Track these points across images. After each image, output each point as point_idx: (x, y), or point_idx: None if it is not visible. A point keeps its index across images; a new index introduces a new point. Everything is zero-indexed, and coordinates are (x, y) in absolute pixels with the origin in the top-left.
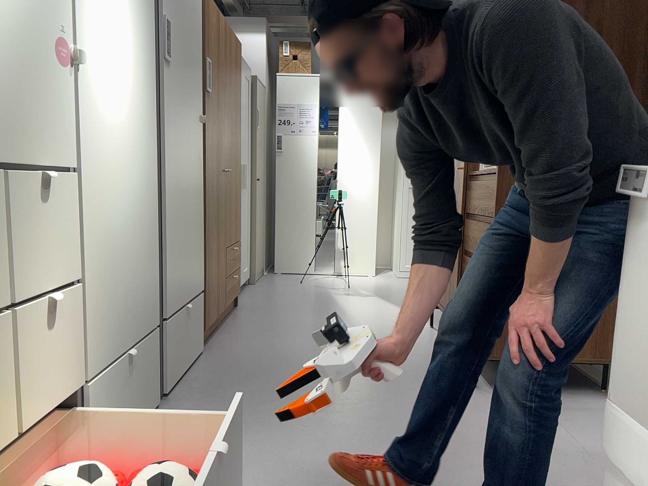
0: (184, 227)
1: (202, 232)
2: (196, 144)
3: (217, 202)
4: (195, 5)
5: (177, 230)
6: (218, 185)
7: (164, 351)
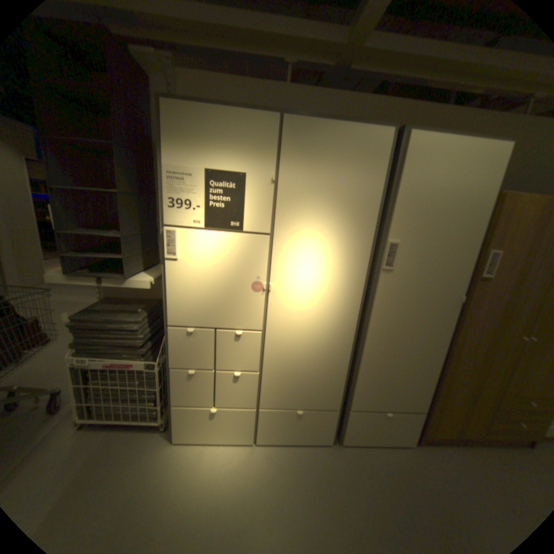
0: (400, 370)
1: (445, 376)
2: (443, 318)
3: (487, 361)
4: (474, 213)
5: (383, 369)
6: (496, 348)
7: (348, 425)
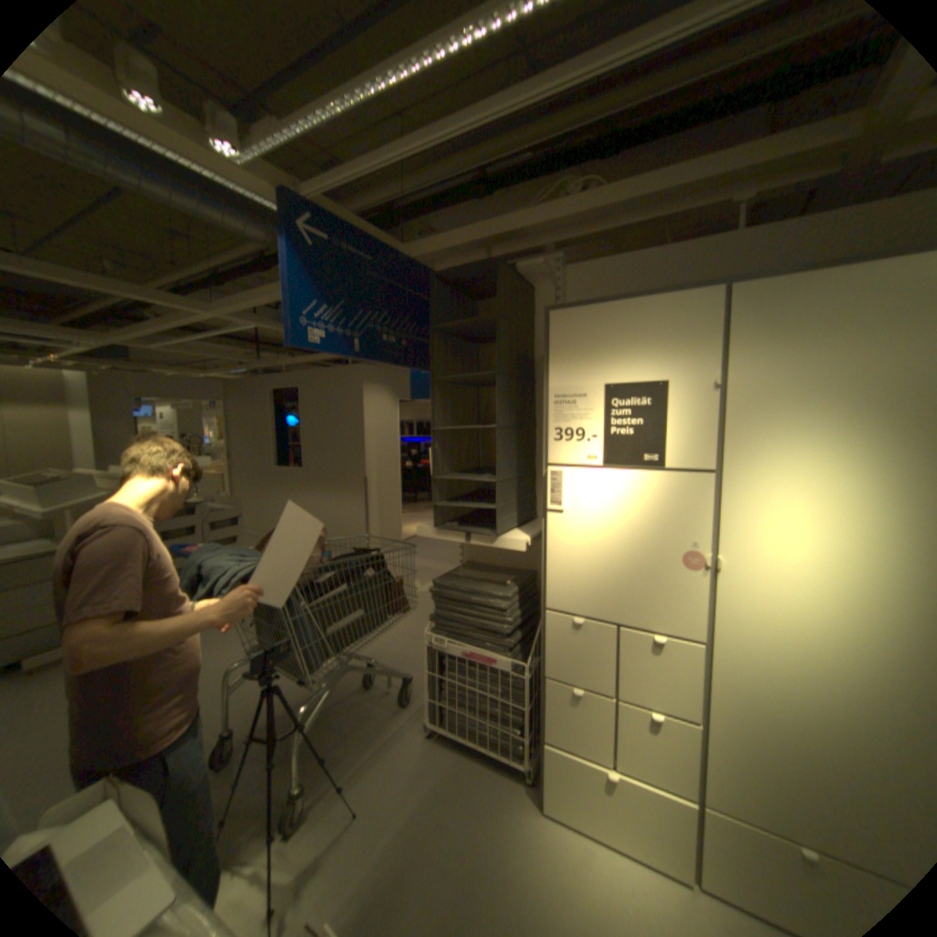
0: None
1: None
2: None
3: None
4: None
5: None
6: None
7: None
